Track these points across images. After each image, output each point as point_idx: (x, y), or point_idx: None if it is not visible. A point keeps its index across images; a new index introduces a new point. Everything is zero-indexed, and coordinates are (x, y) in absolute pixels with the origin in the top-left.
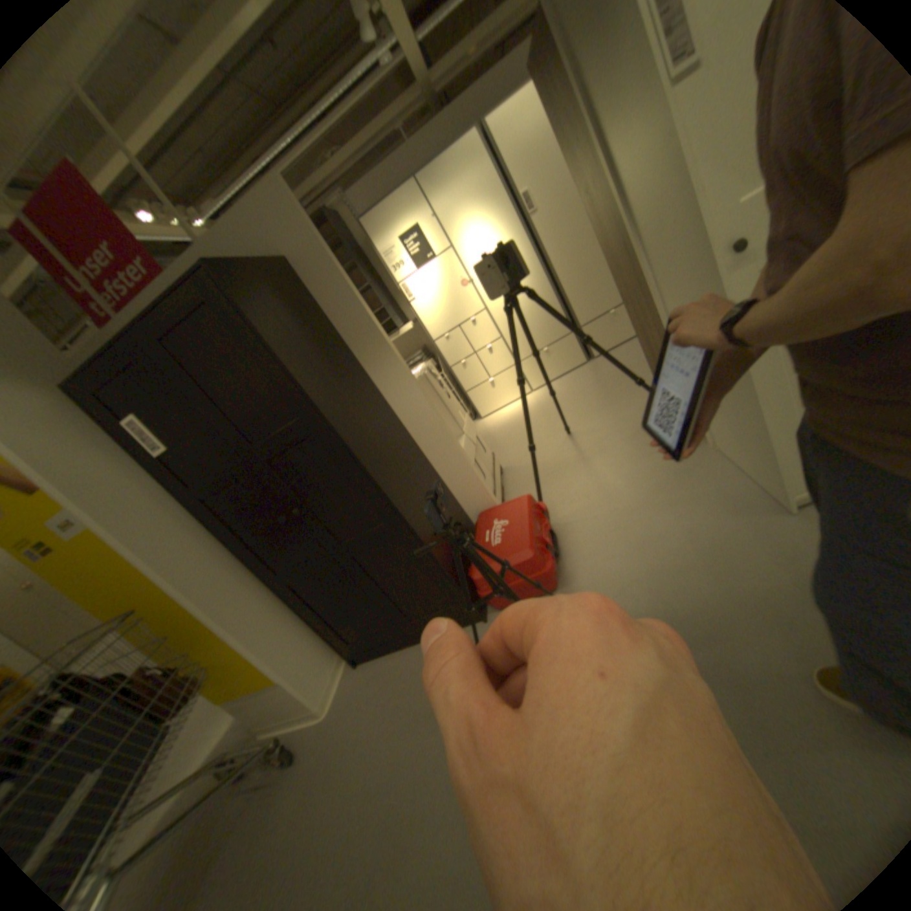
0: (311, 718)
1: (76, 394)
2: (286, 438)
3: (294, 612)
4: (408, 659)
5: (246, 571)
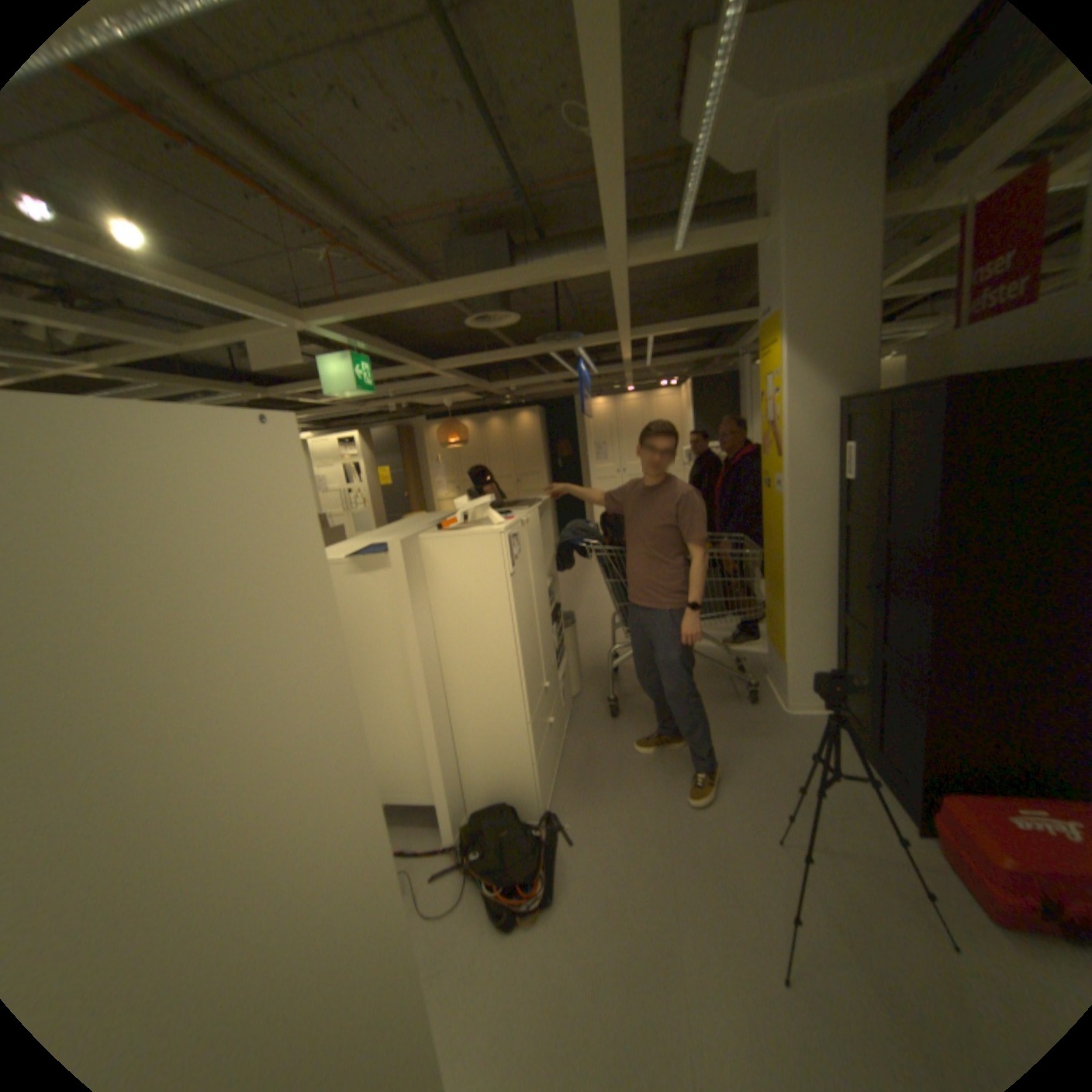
0: (784, 702)
1: (850, 401)
2: (906, 539)
3: (837, 643)
4: (858, 764)
5: (837, 588)
